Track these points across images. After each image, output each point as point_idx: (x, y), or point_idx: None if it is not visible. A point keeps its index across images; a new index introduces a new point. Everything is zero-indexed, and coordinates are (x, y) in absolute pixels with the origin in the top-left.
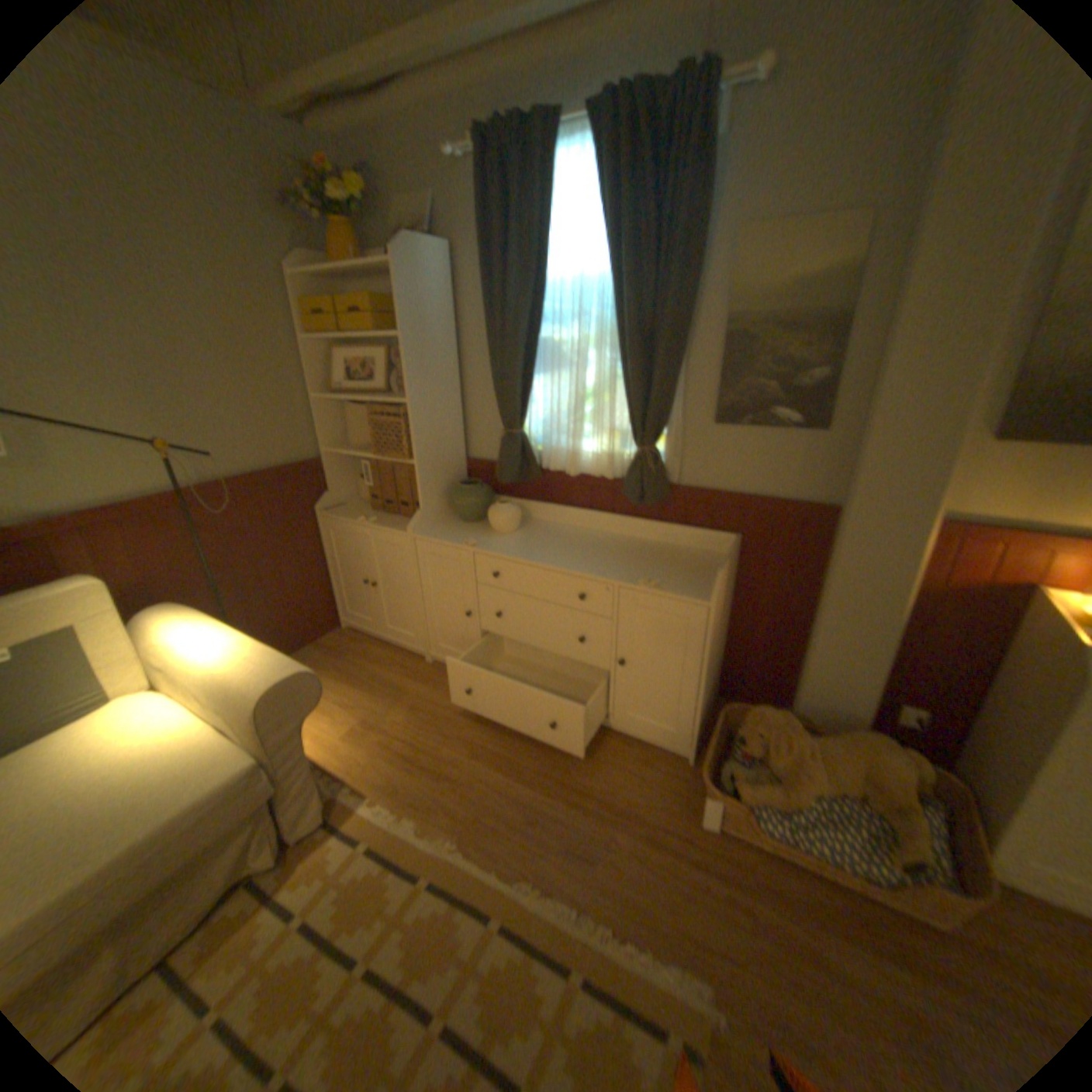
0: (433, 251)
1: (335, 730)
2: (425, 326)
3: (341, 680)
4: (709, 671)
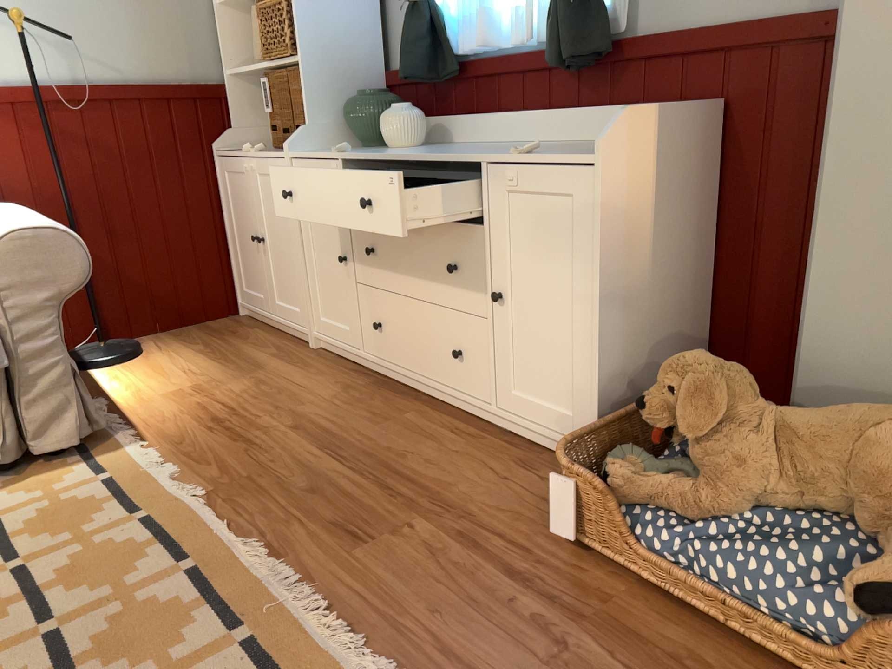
0: None
1: (162, 389)
2: None
3: (202, 354)
4: (614, 301)
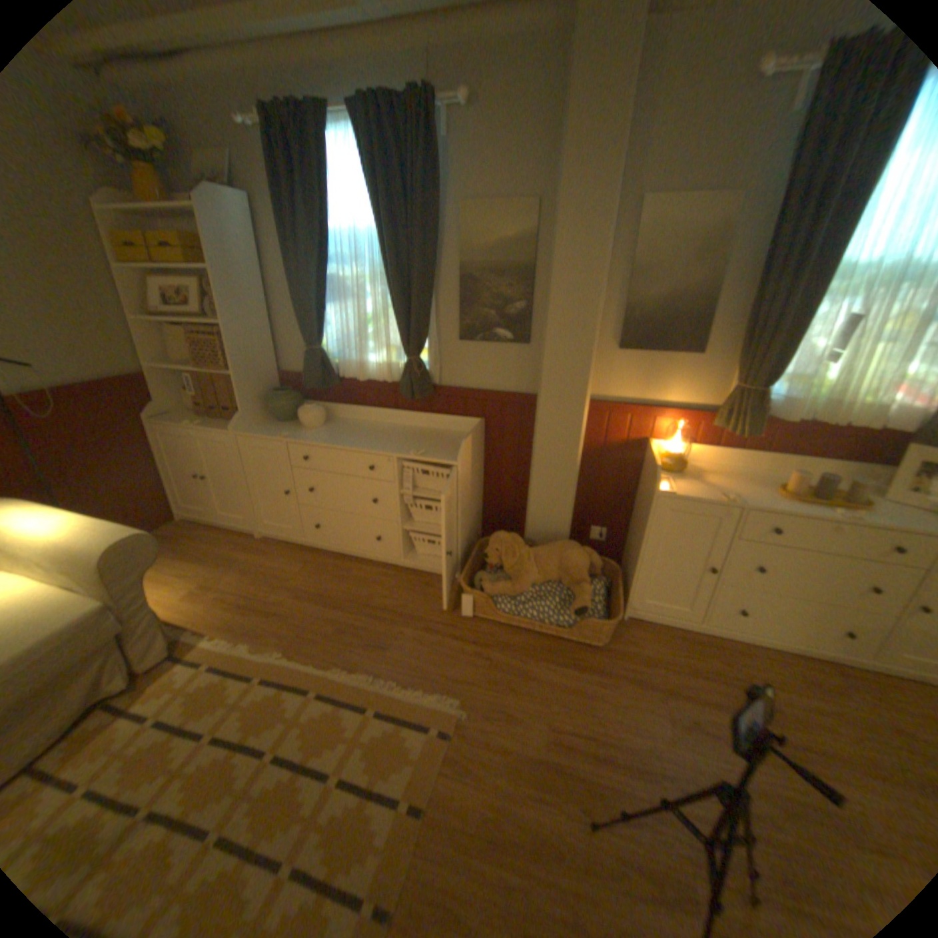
0: (234, 201)
1: (175, 596)
2: (231, 262)
3: (178, 560)
4: (464, 513)
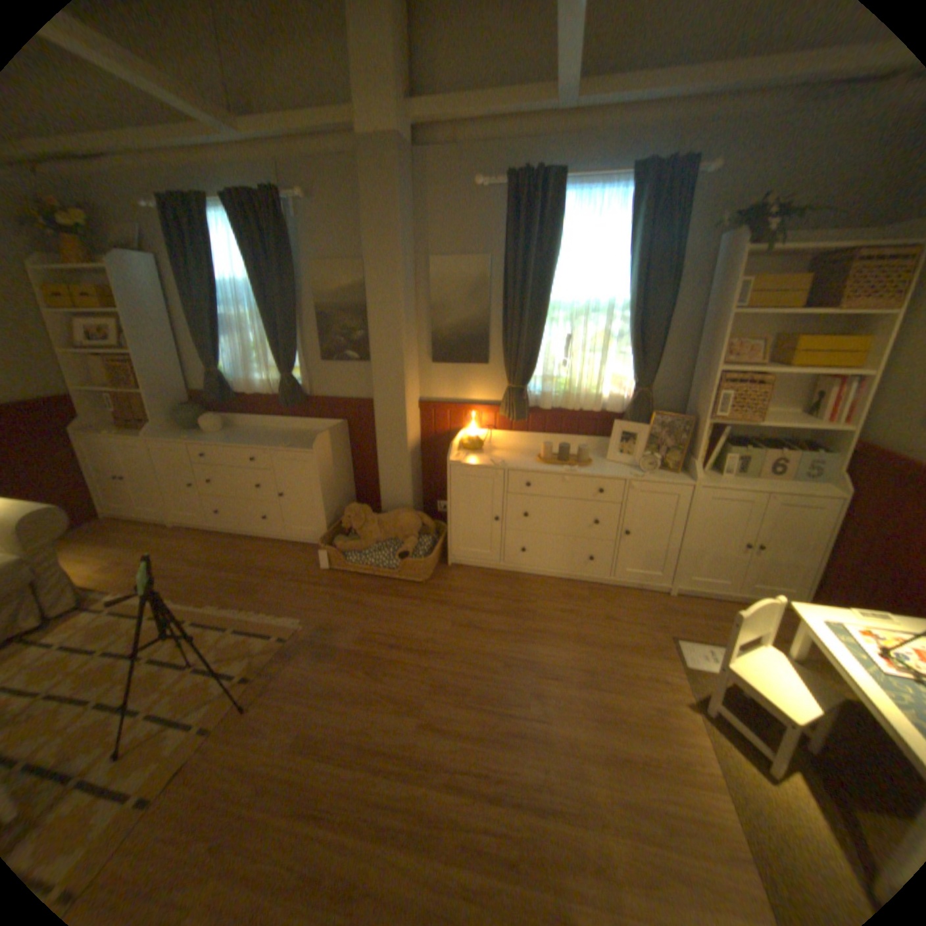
0: (141, 263)
1: (89, 571)
2: (139, 308)
3: (96, 547)
4: (325, 493)
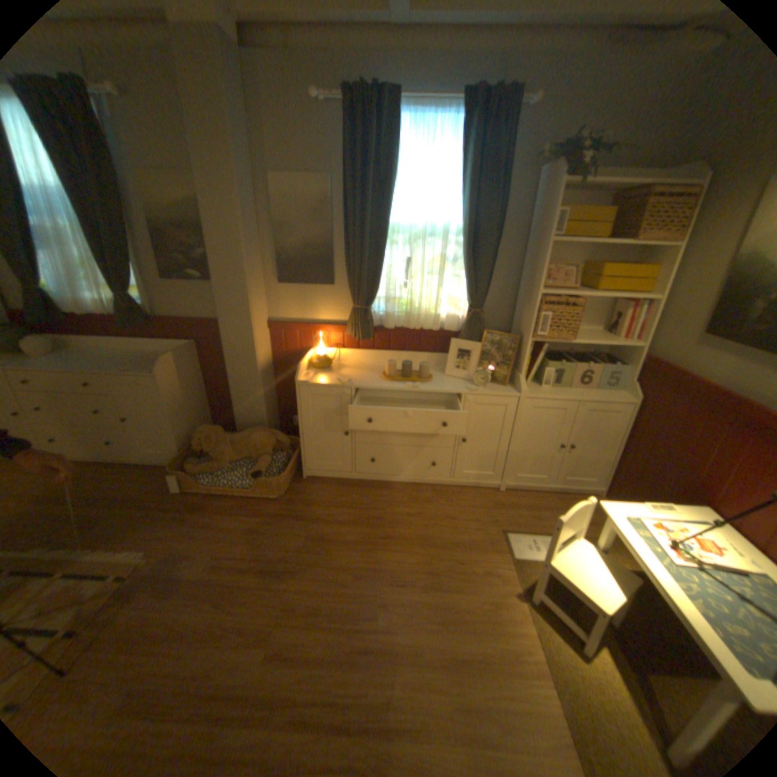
0: None
1: None
2: None
3: None
4: (172, 415)
